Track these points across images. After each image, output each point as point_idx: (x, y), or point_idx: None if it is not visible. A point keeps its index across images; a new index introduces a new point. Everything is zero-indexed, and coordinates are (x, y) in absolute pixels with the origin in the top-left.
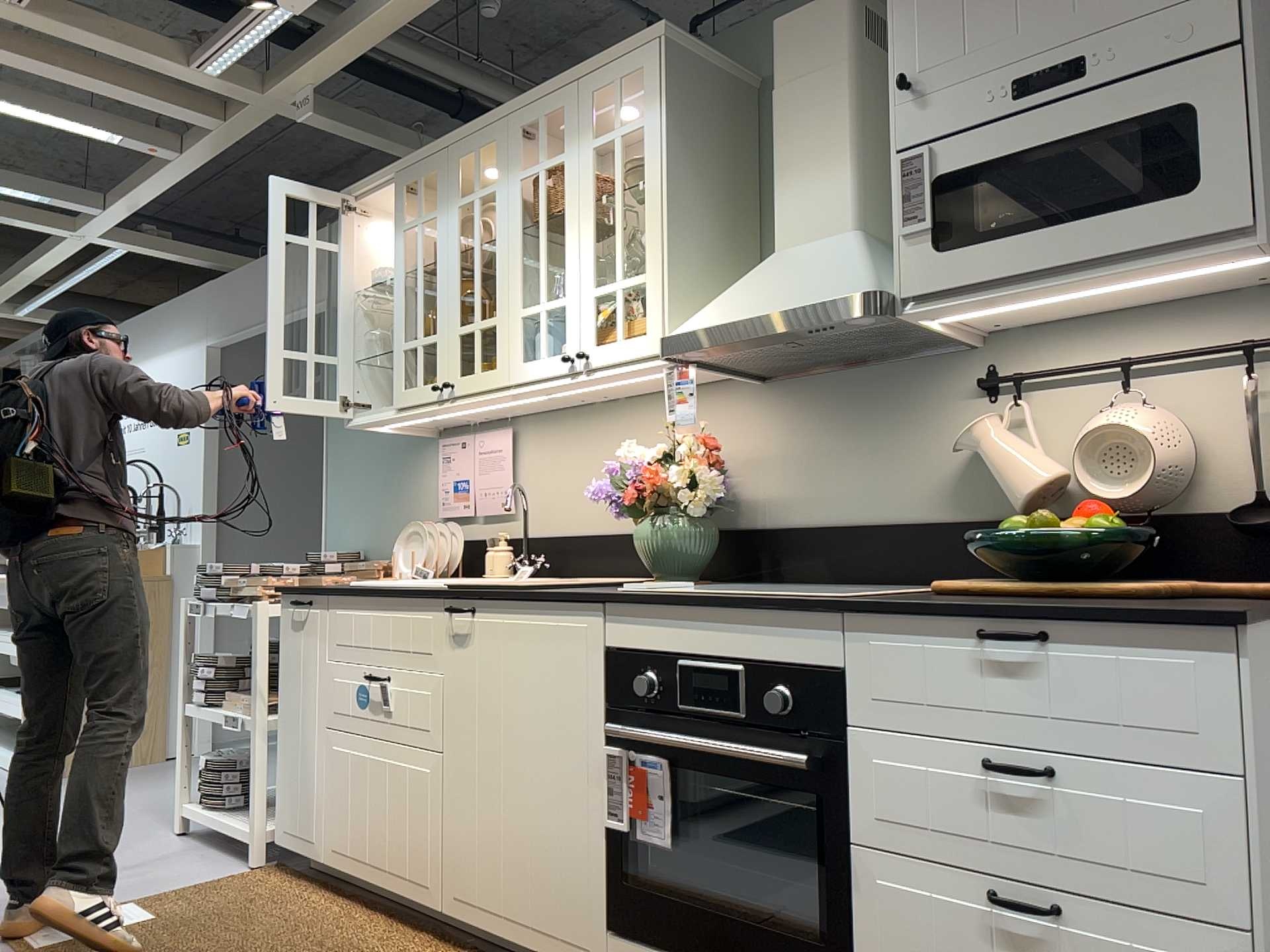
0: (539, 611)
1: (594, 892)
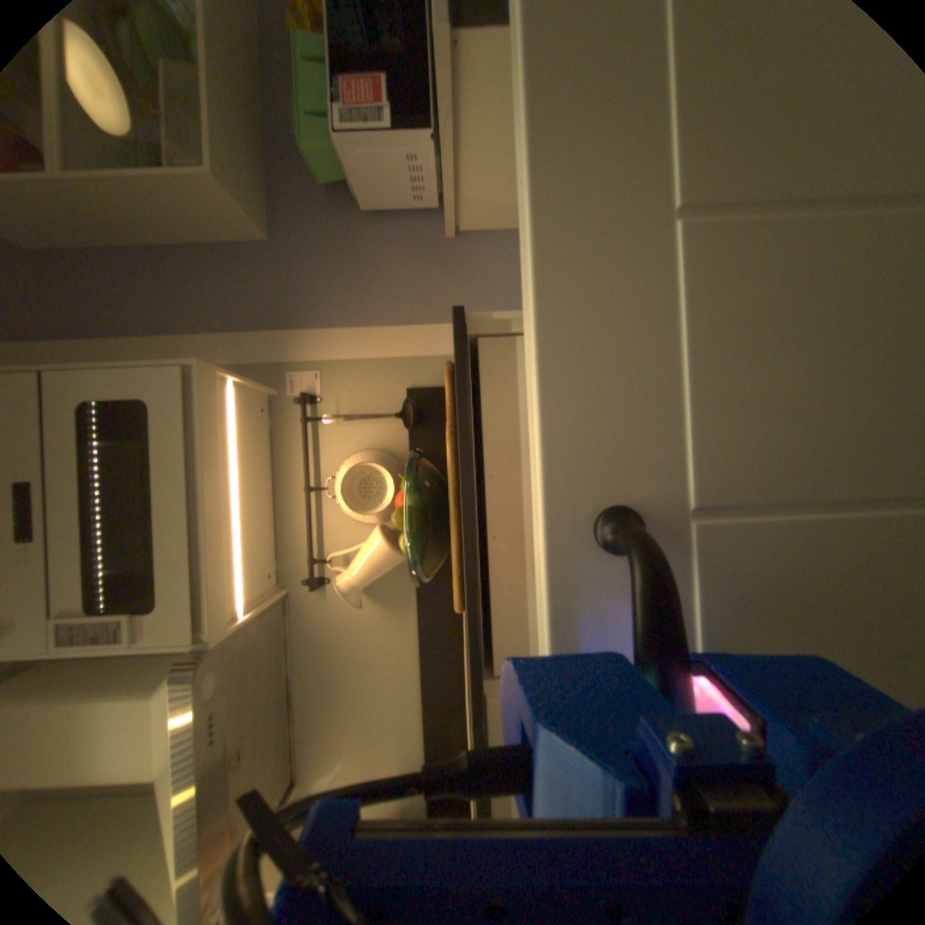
0: None
1: None
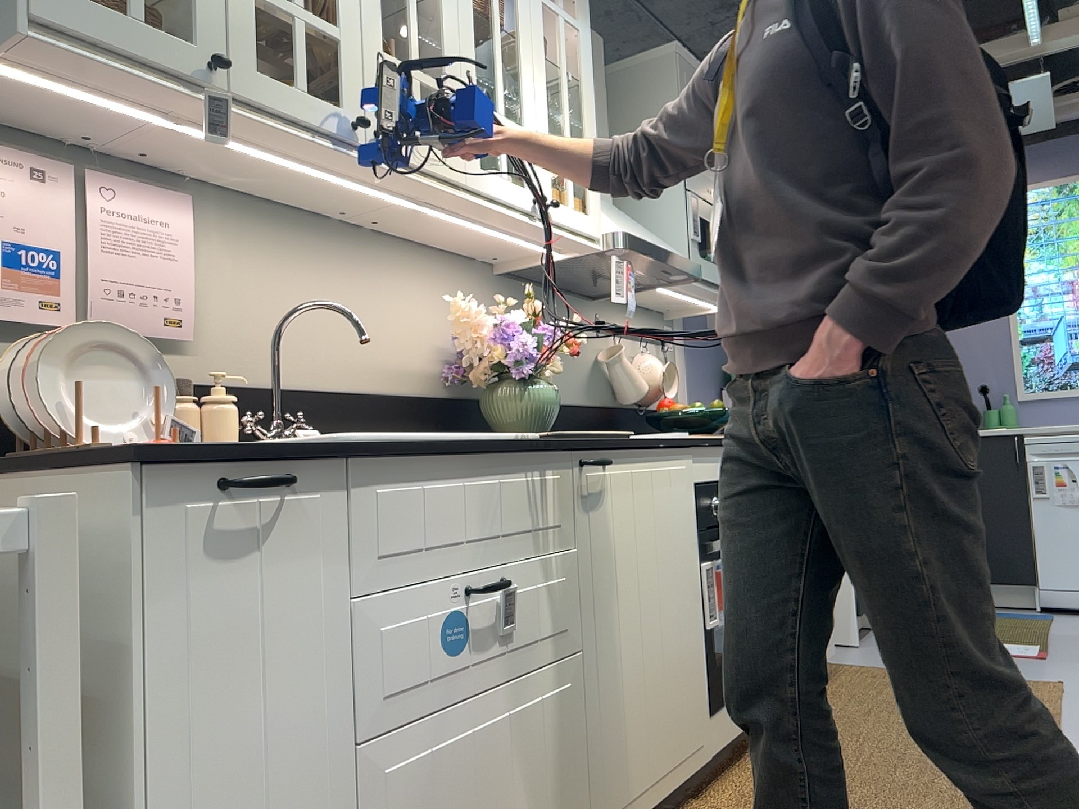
0: (658, 457)
1: (703, 691)
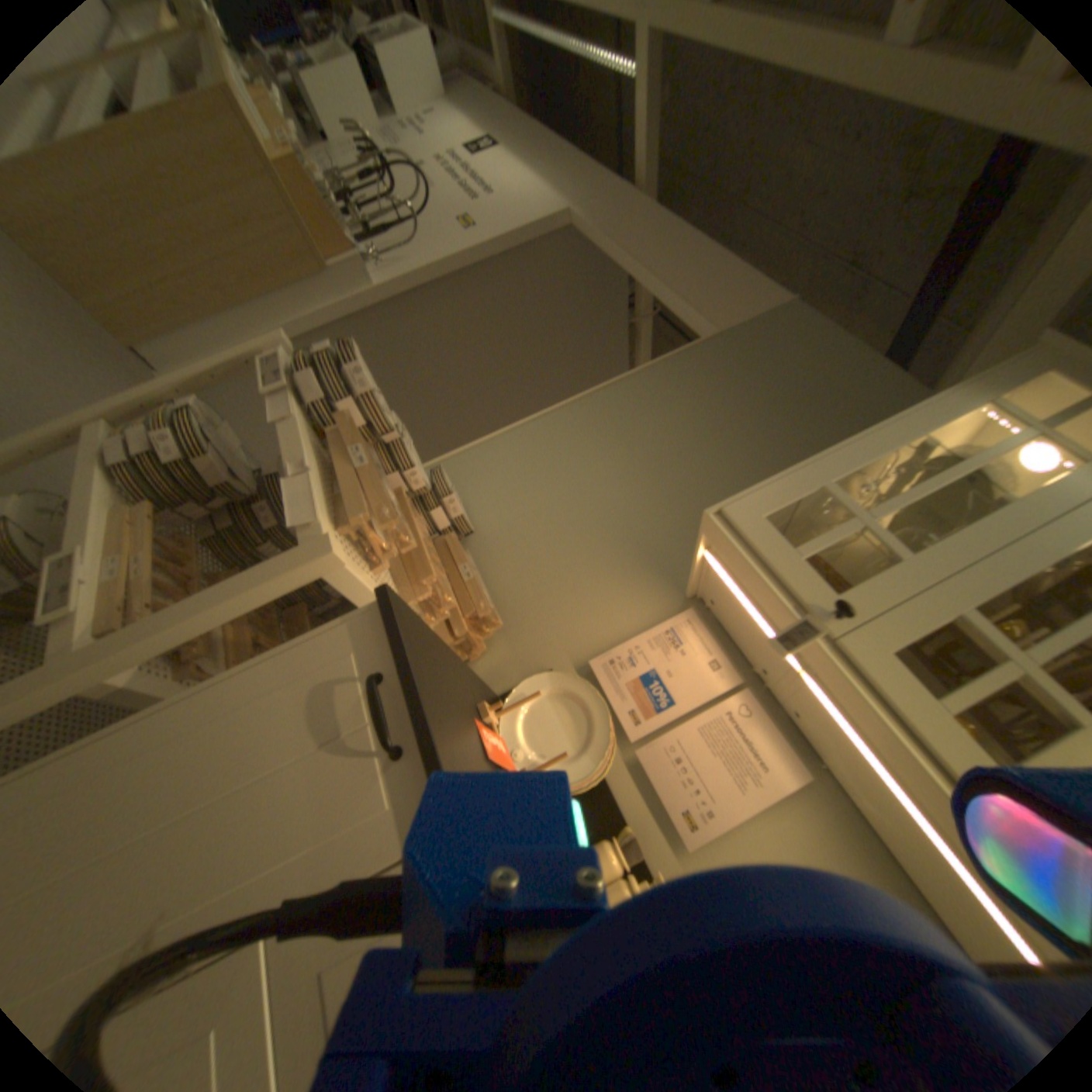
0: None
1: None
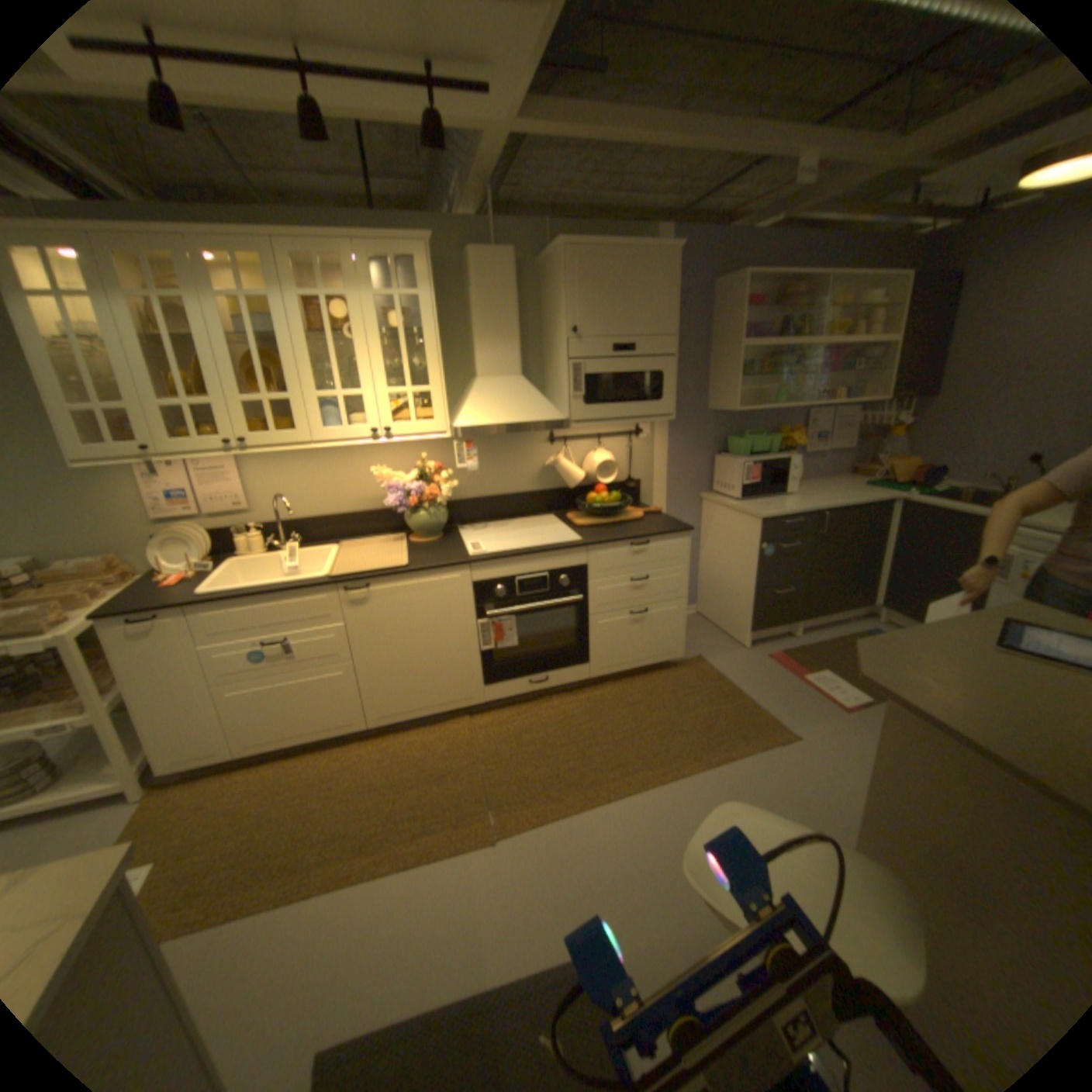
0: (426, 577)
1: (476, 678)
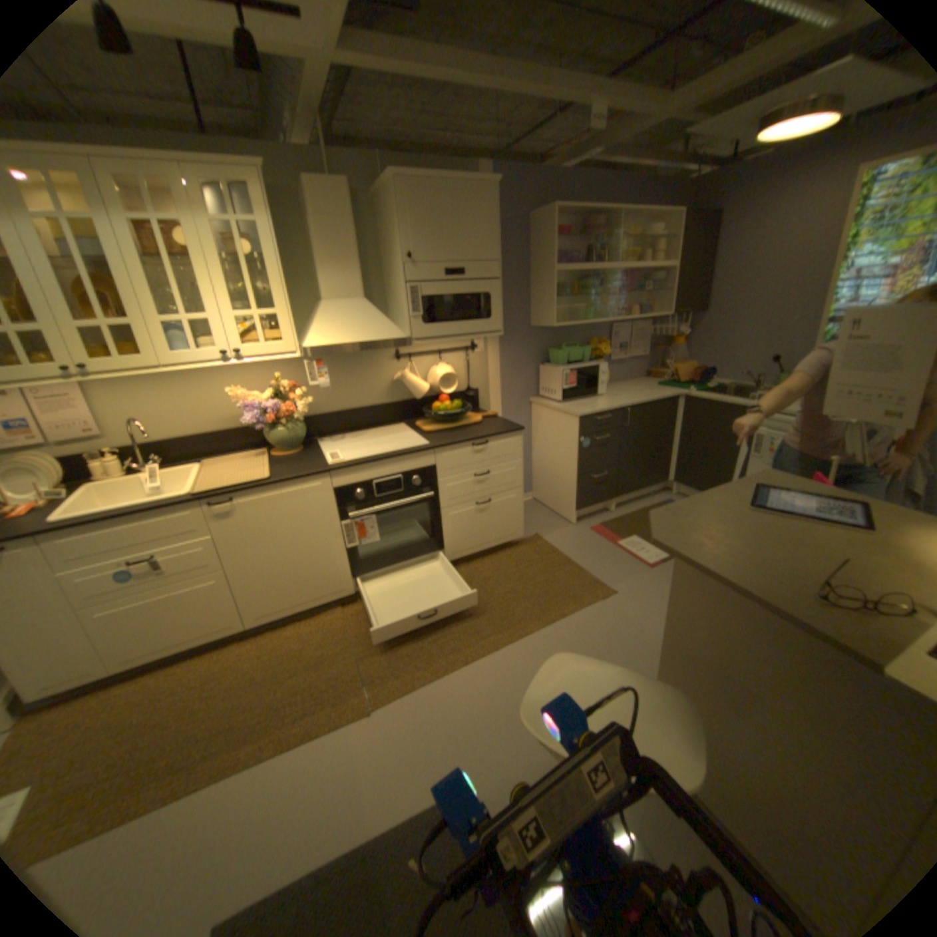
0: (288, 487)
1: (344, 573)
